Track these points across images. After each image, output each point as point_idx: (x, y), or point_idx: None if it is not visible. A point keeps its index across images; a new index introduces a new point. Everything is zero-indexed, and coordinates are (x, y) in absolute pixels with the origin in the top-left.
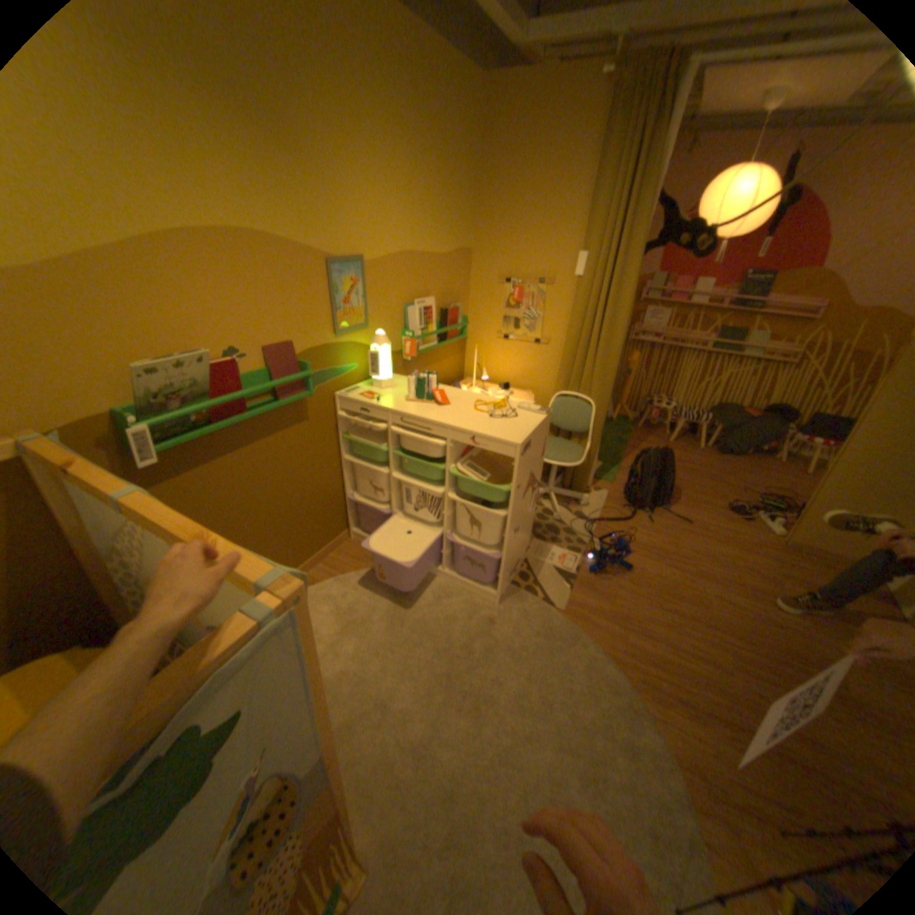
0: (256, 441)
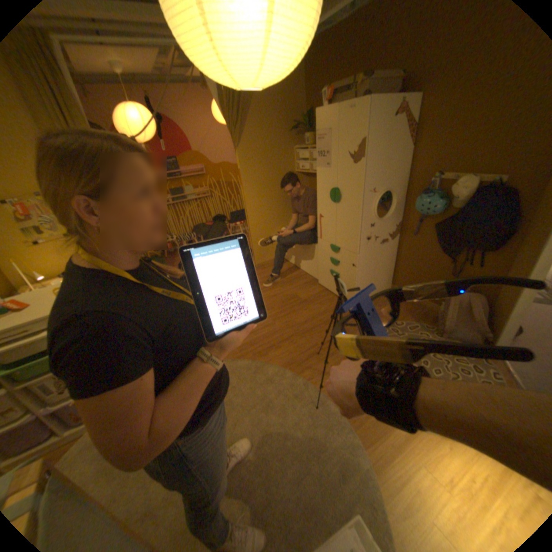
0: None
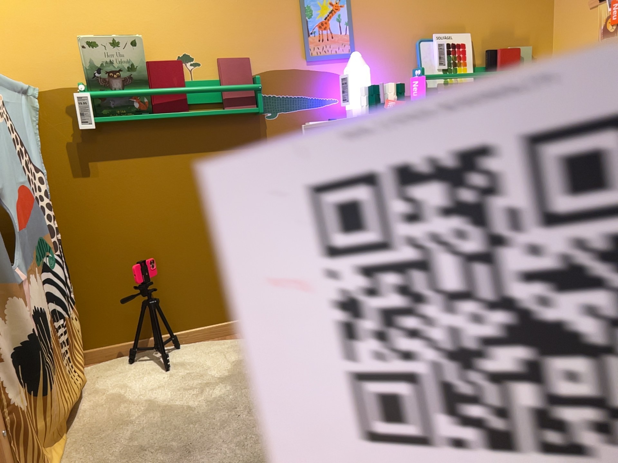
0: (203, 150)
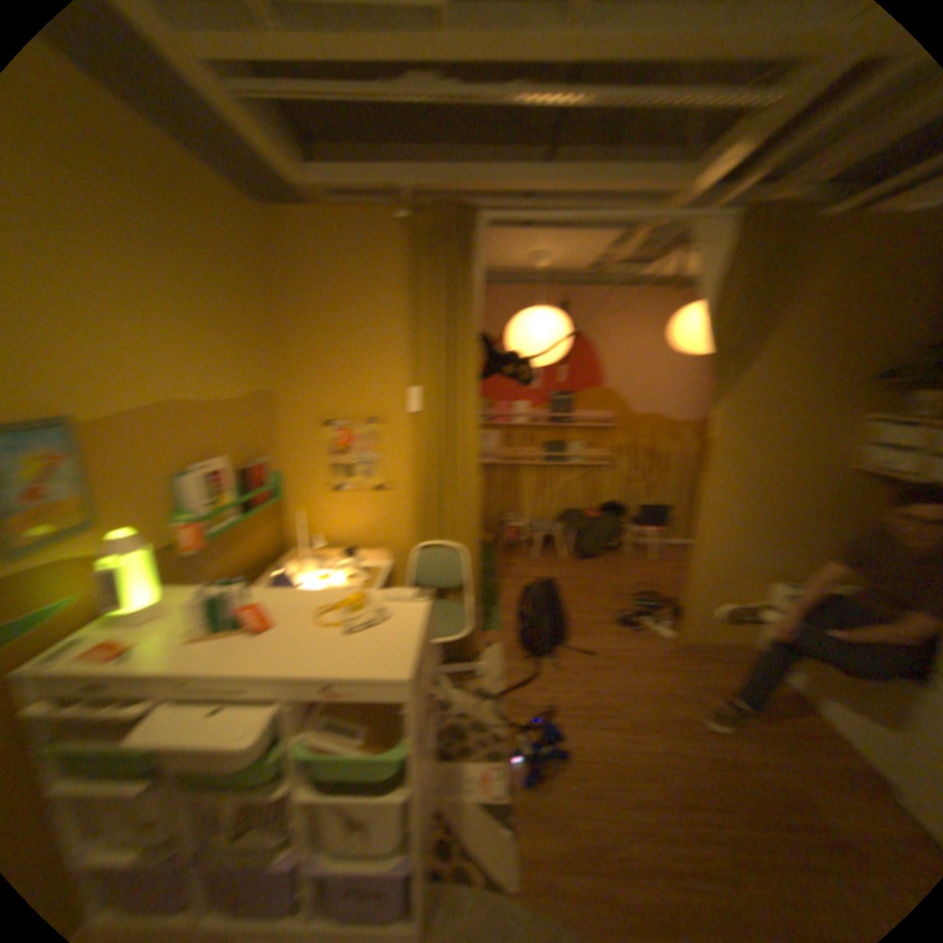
0: None
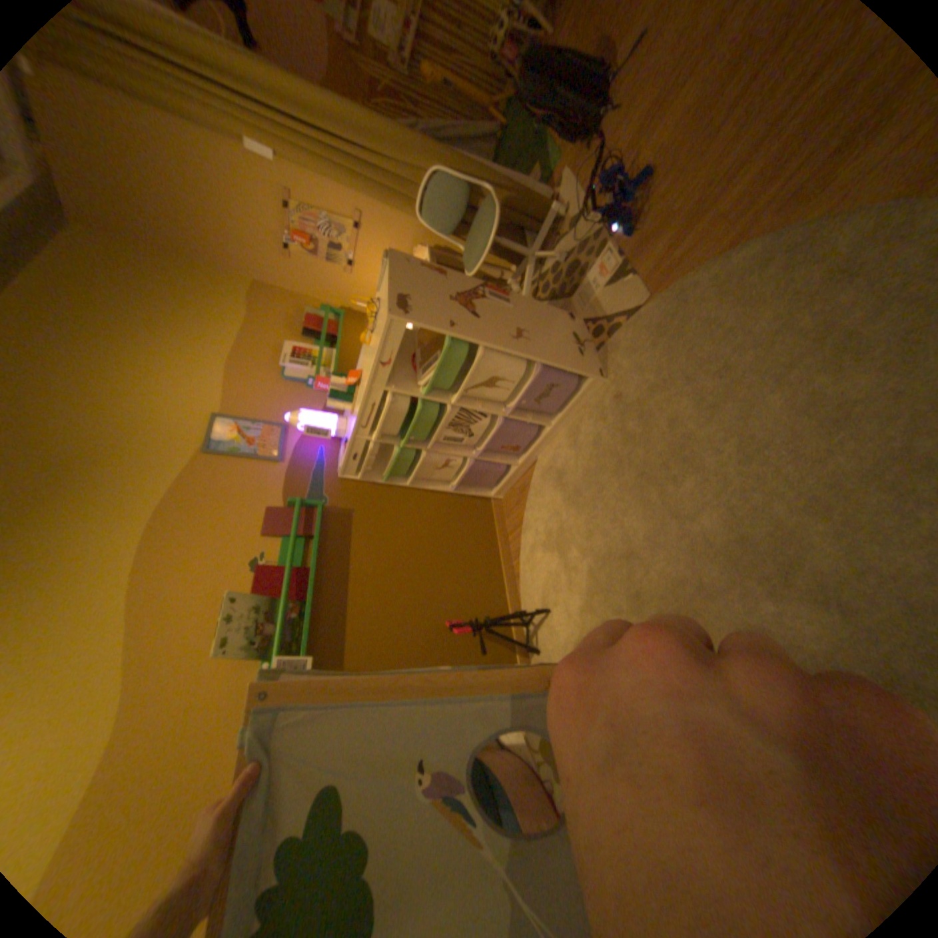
0: (349, 564)
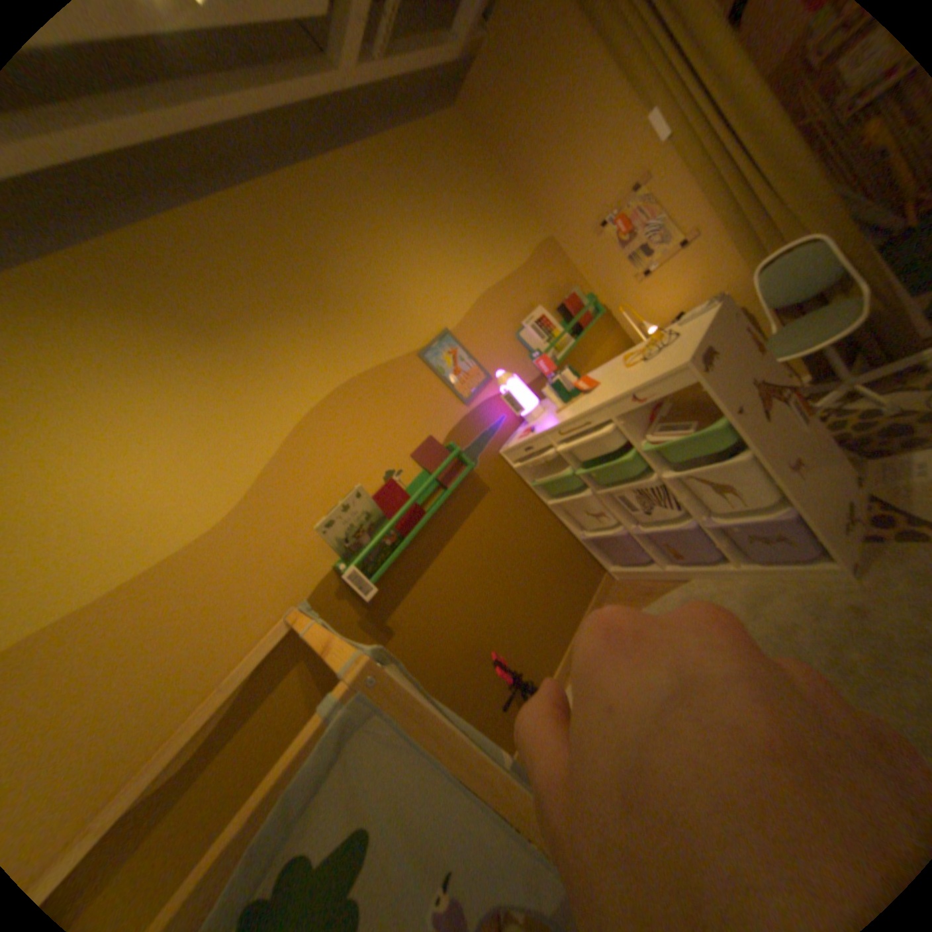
0: (454, 532)
